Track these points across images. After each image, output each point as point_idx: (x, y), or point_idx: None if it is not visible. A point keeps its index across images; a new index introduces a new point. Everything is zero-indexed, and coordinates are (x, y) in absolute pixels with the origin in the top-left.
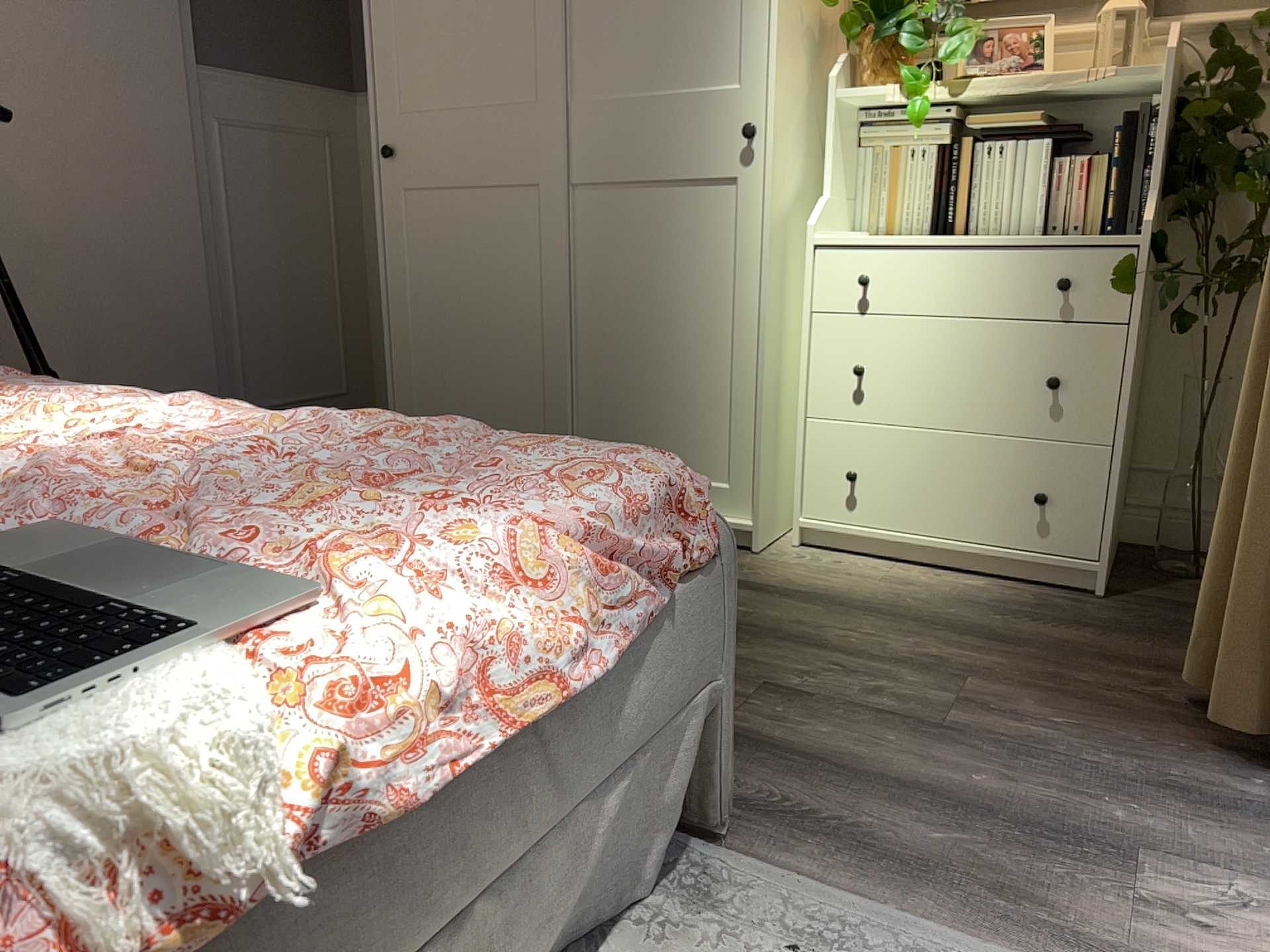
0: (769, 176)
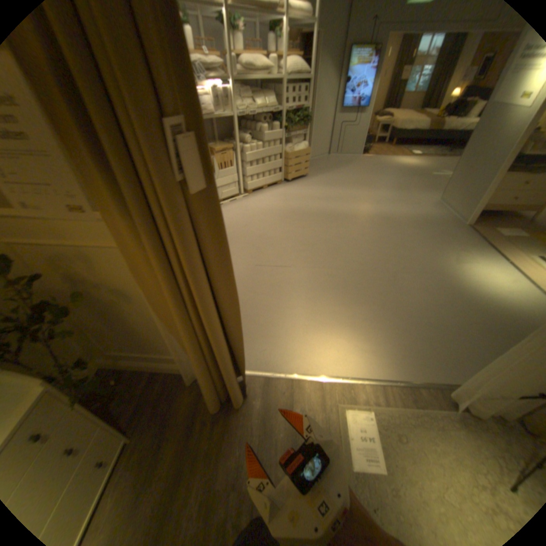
0: None
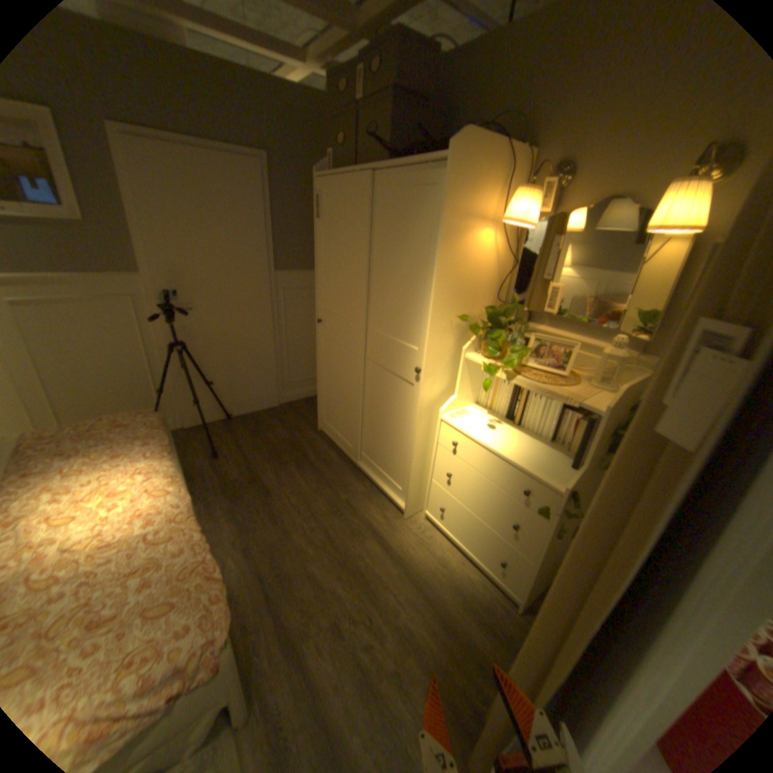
0: (422, 392)
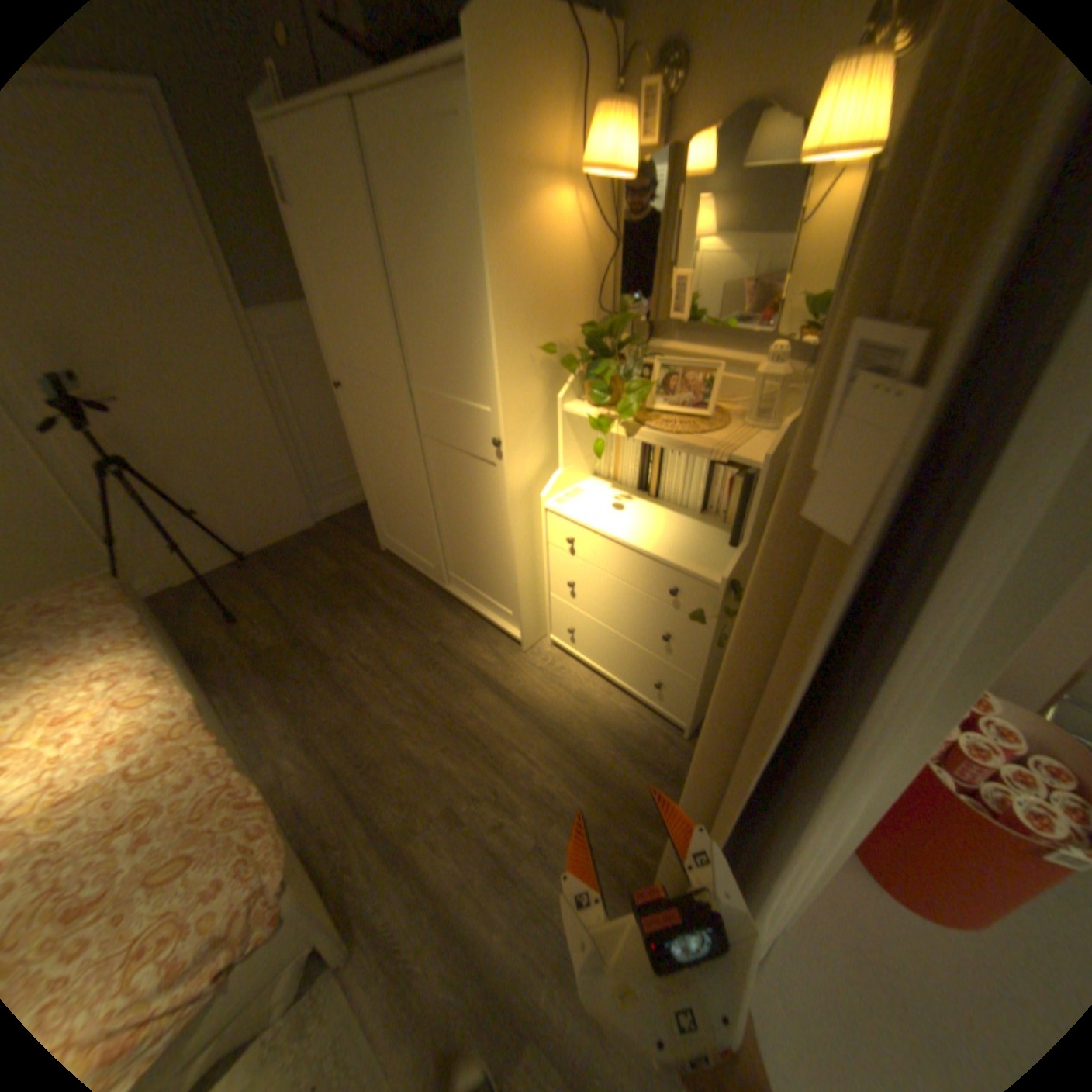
0: (510, 475)
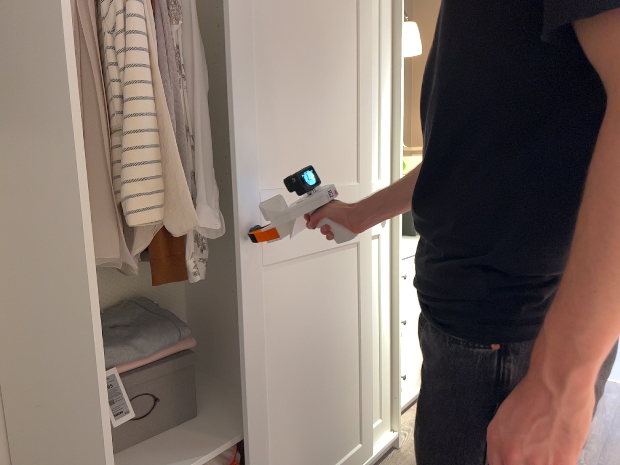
0: (394, 231)
